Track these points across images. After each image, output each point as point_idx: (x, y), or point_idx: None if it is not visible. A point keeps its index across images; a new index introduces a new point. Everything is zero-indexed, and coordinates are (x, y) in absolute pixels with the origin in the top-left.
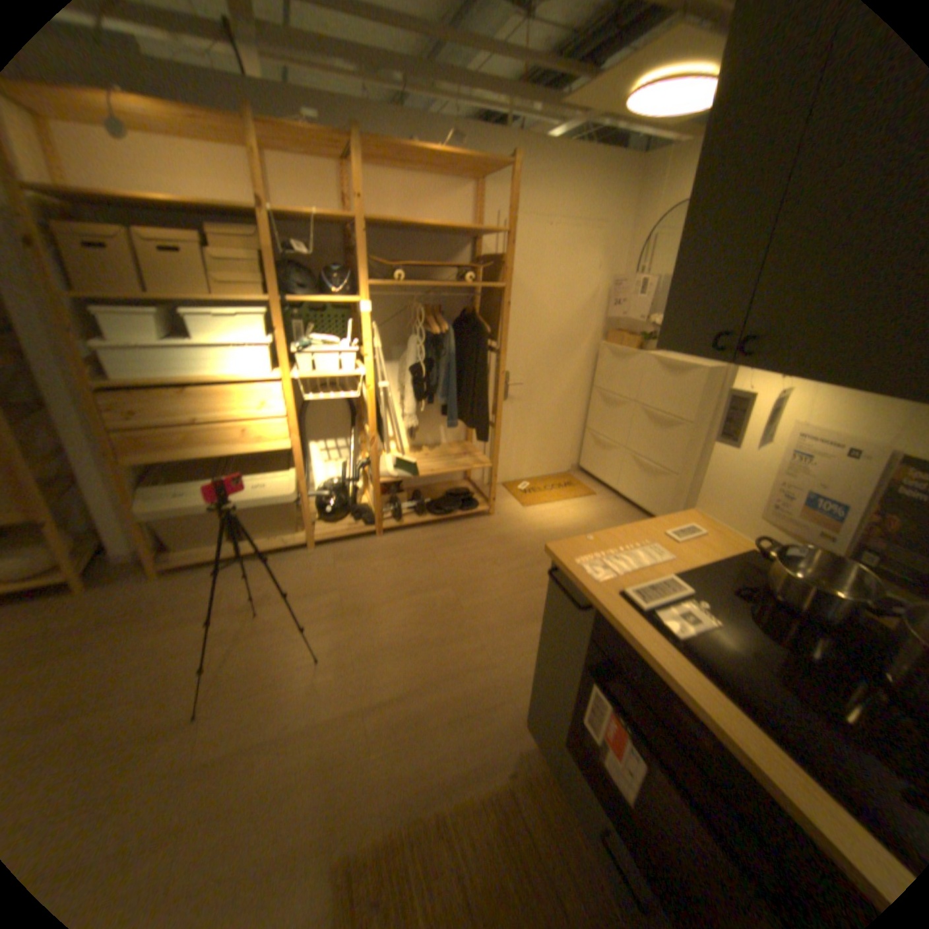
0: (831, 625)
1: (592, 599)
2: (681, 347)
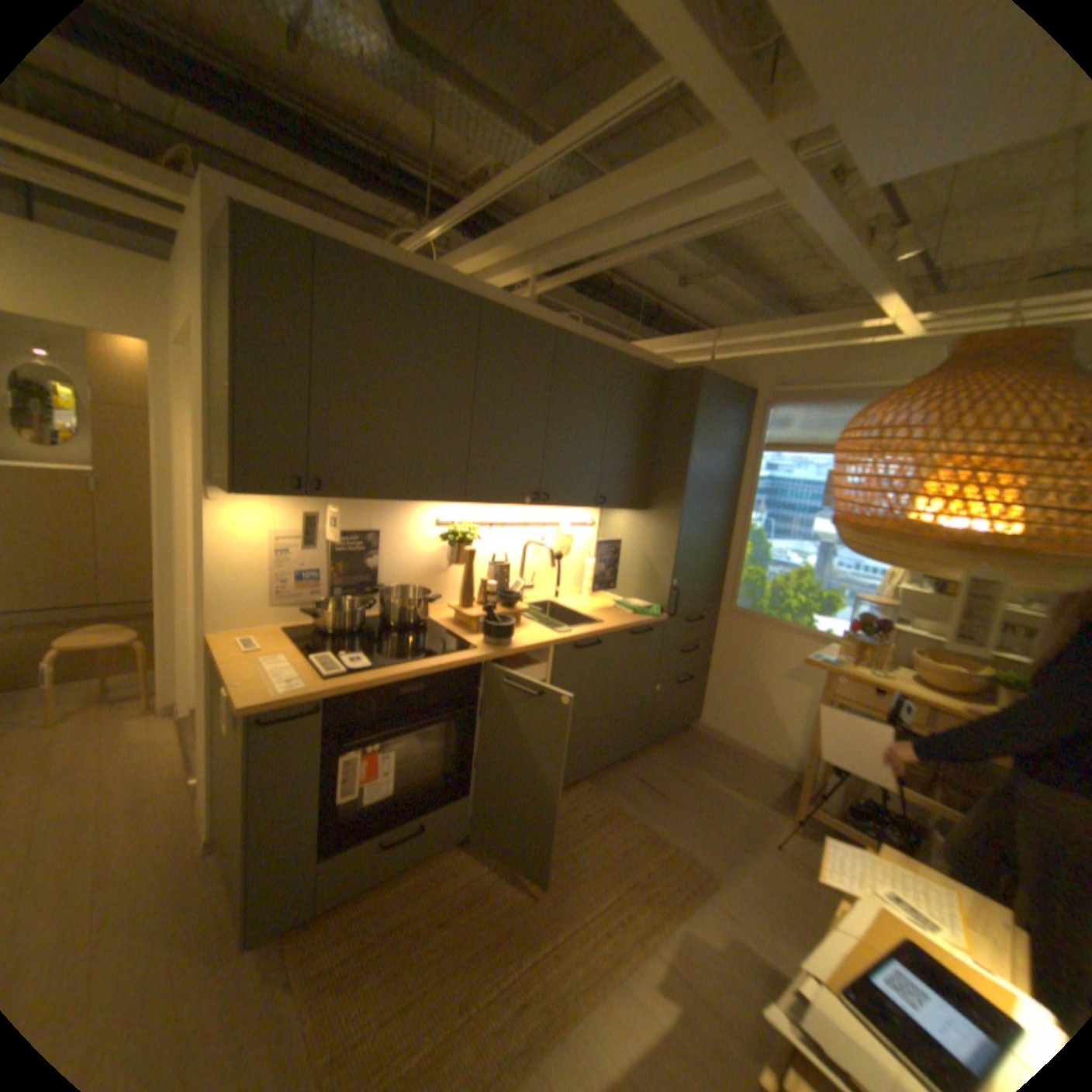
0: (357, 630)
1: (323, 695)
2: (254, 493)
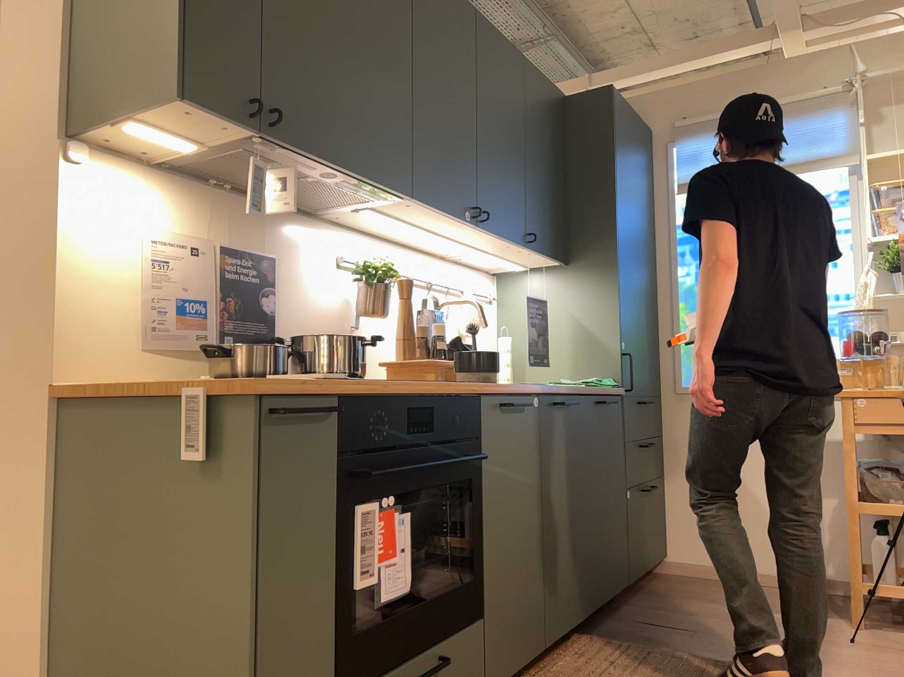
0: None
1: (340, 386)
2: (203, 107)
